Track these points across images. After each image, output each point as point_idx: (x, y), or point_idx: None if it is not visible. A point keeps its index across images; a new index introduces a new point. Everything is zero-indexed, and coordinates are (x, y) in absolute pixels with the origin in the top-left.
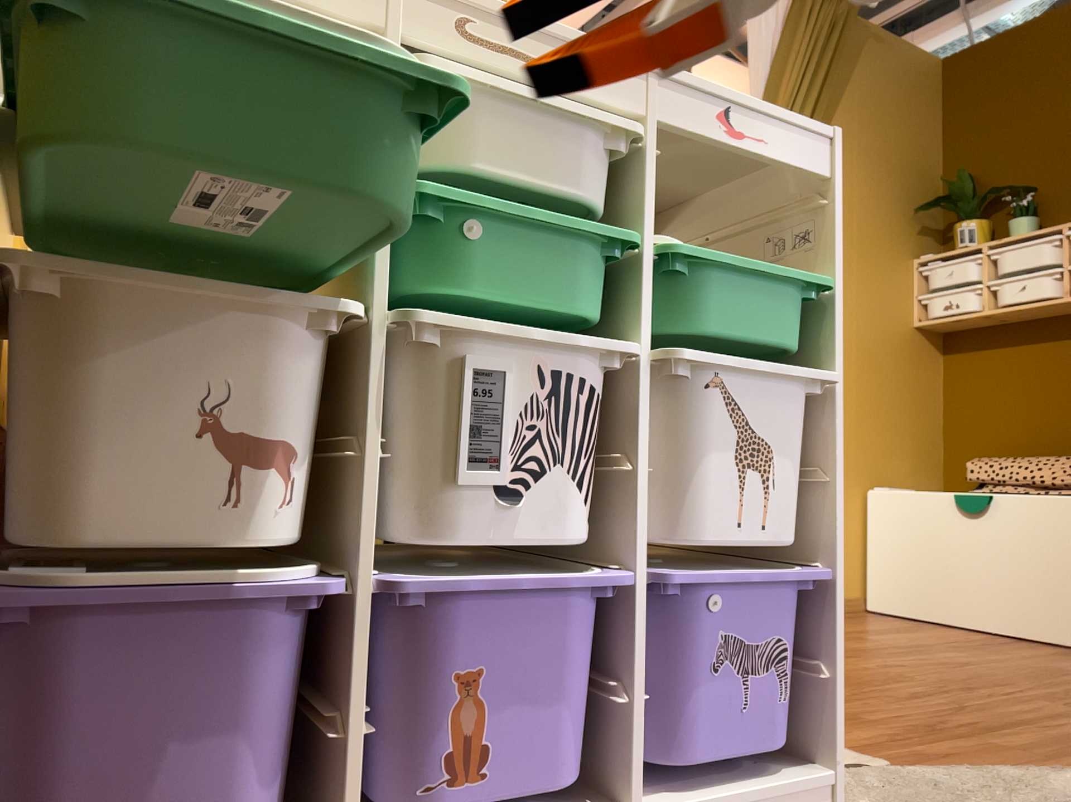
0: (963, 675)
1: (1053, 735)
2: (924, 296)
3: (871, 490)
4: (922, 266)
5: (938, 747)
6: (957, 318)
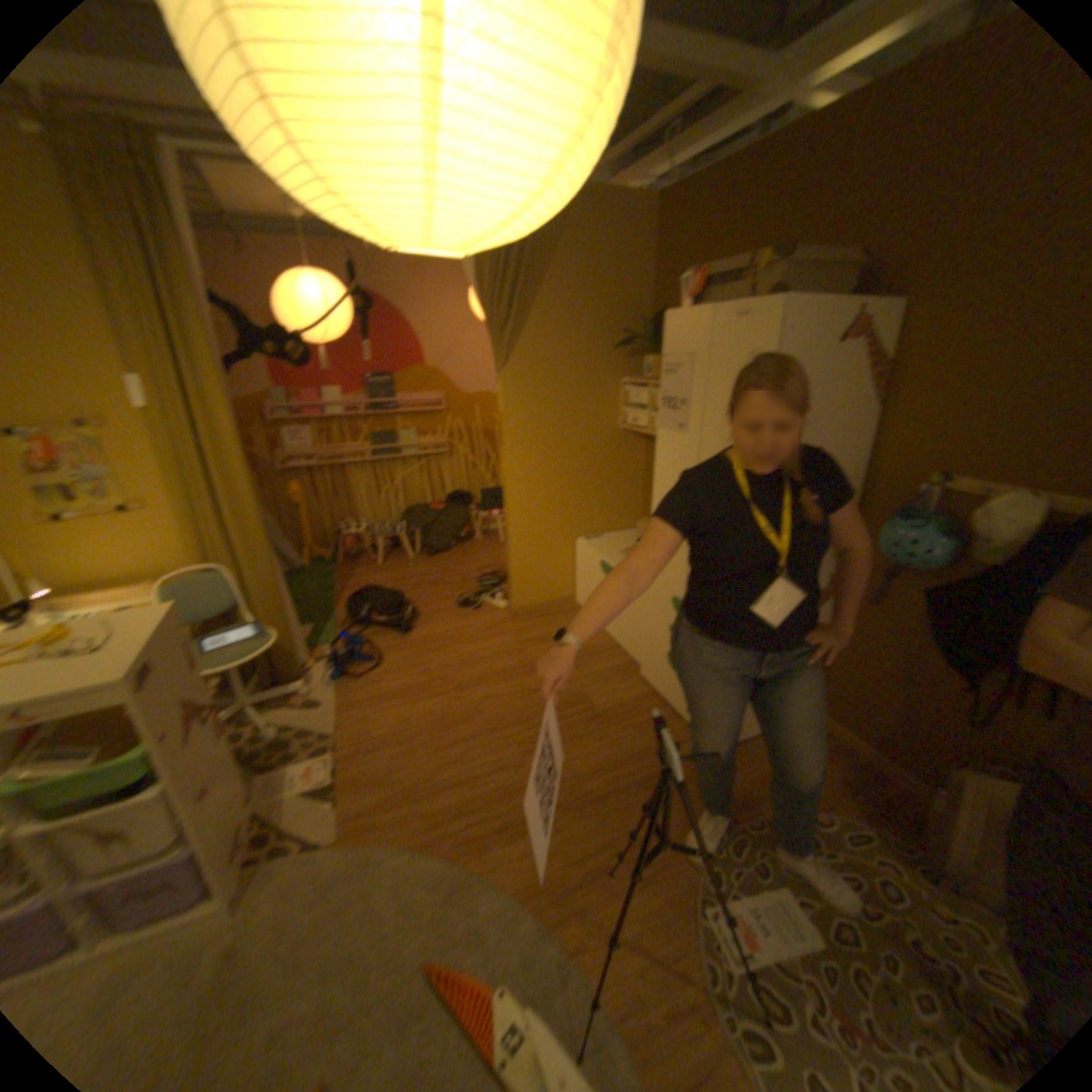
0: (512, 717)
1: (458, 809)
2: (627, 409)
3: (576, 545)
4: (626, 388)
5: (379, 827)
6: (639, 432)
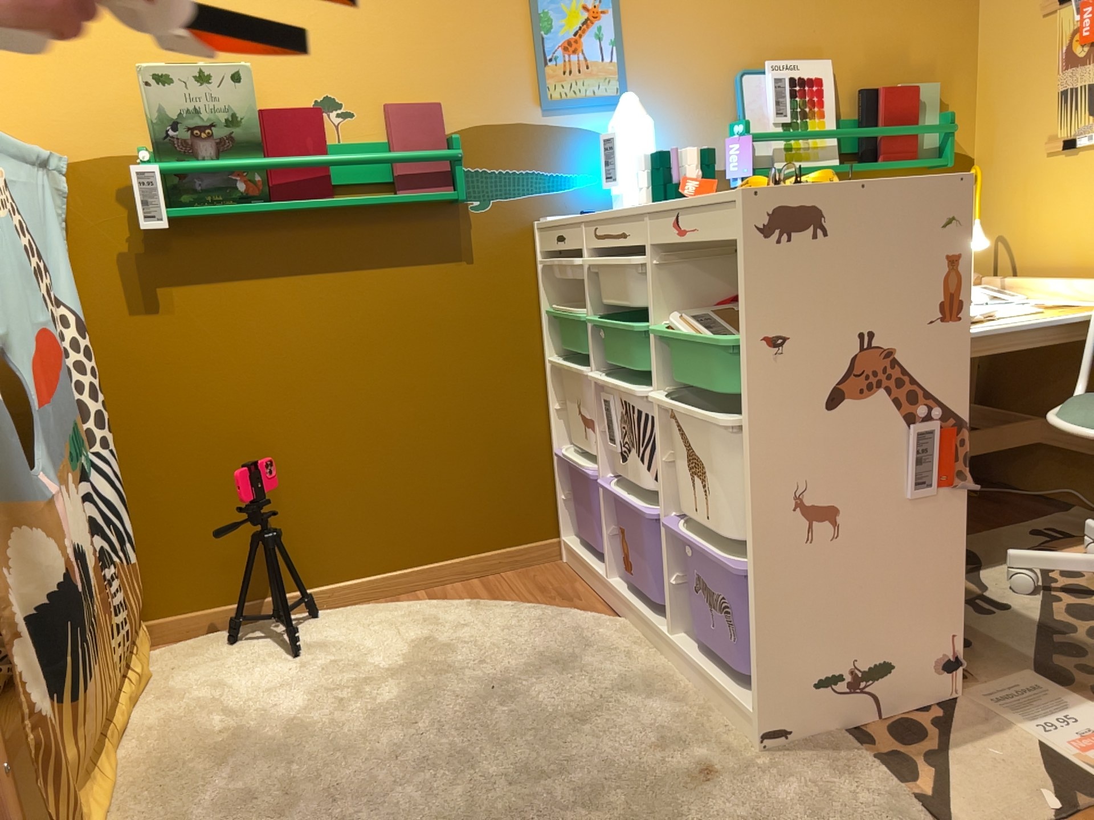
0: None
1: None
2: None
3: None
4: None
5: None
6: None
